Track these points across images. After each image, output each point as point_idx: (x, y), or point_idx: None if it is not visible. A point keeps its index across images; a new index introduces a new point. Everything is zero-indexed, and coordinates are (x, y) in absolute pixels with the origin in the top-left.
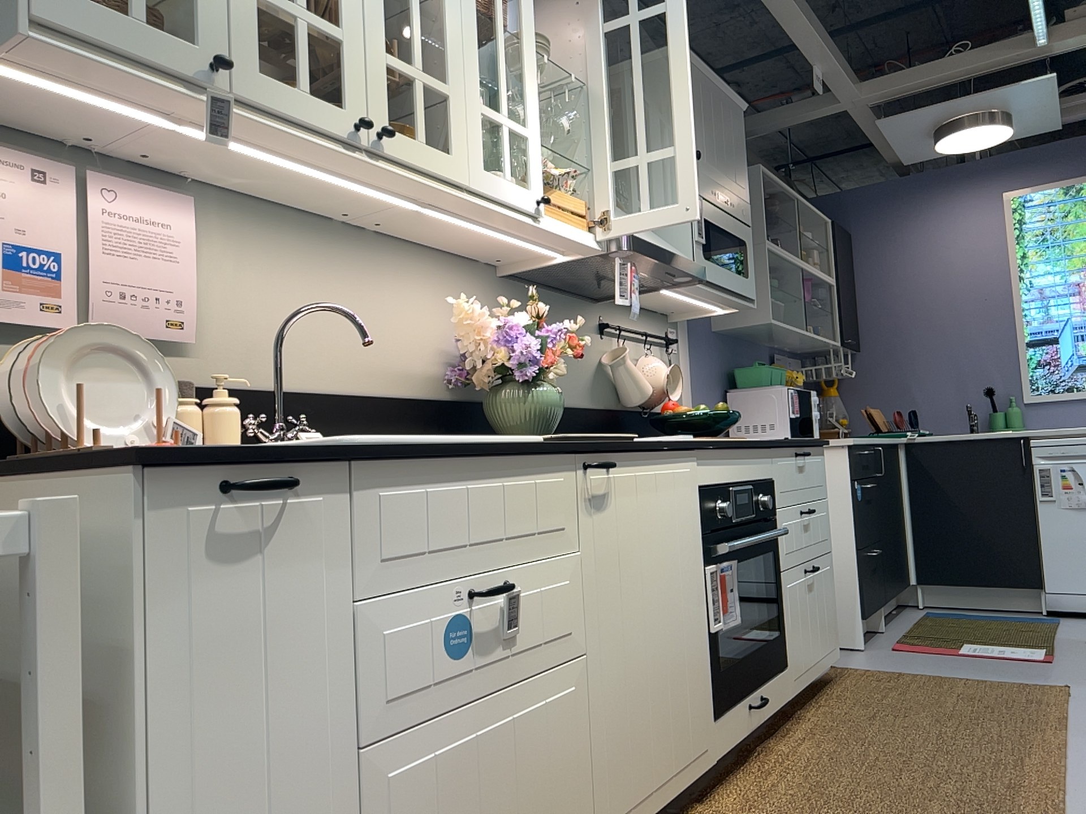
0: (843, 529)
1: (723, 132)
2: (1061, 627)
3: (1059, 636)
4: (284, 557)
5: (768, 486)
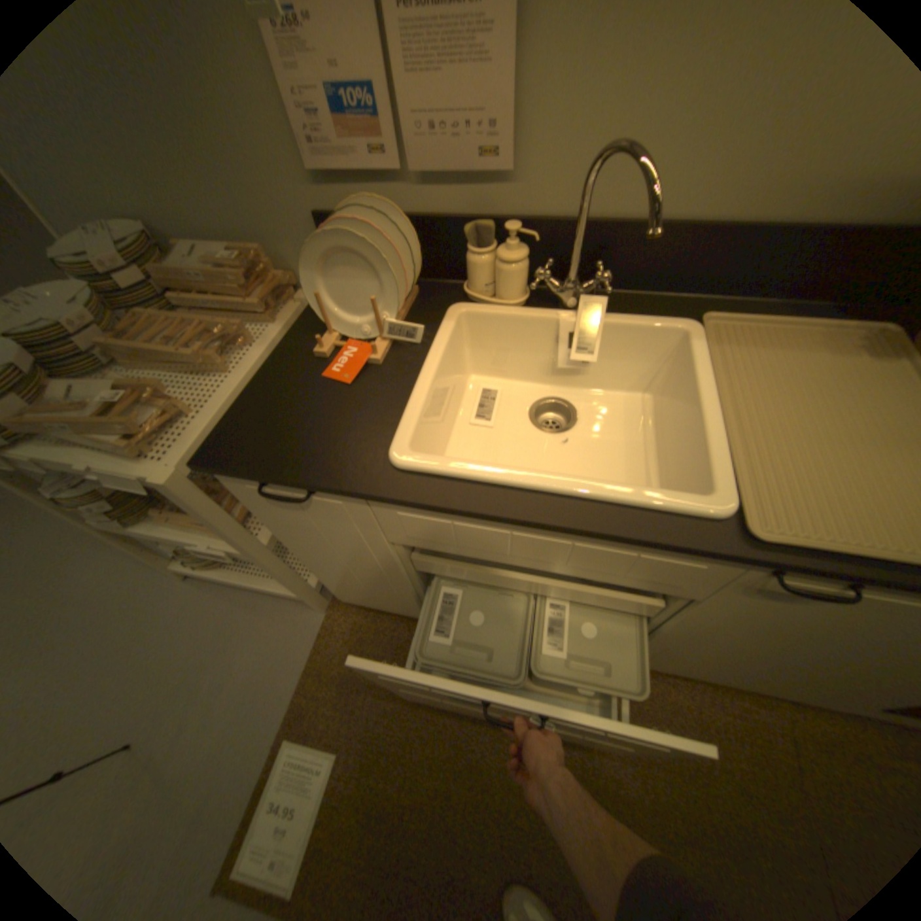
0: None
1: None
2: None
3: None
4: (328, 518)
5: None
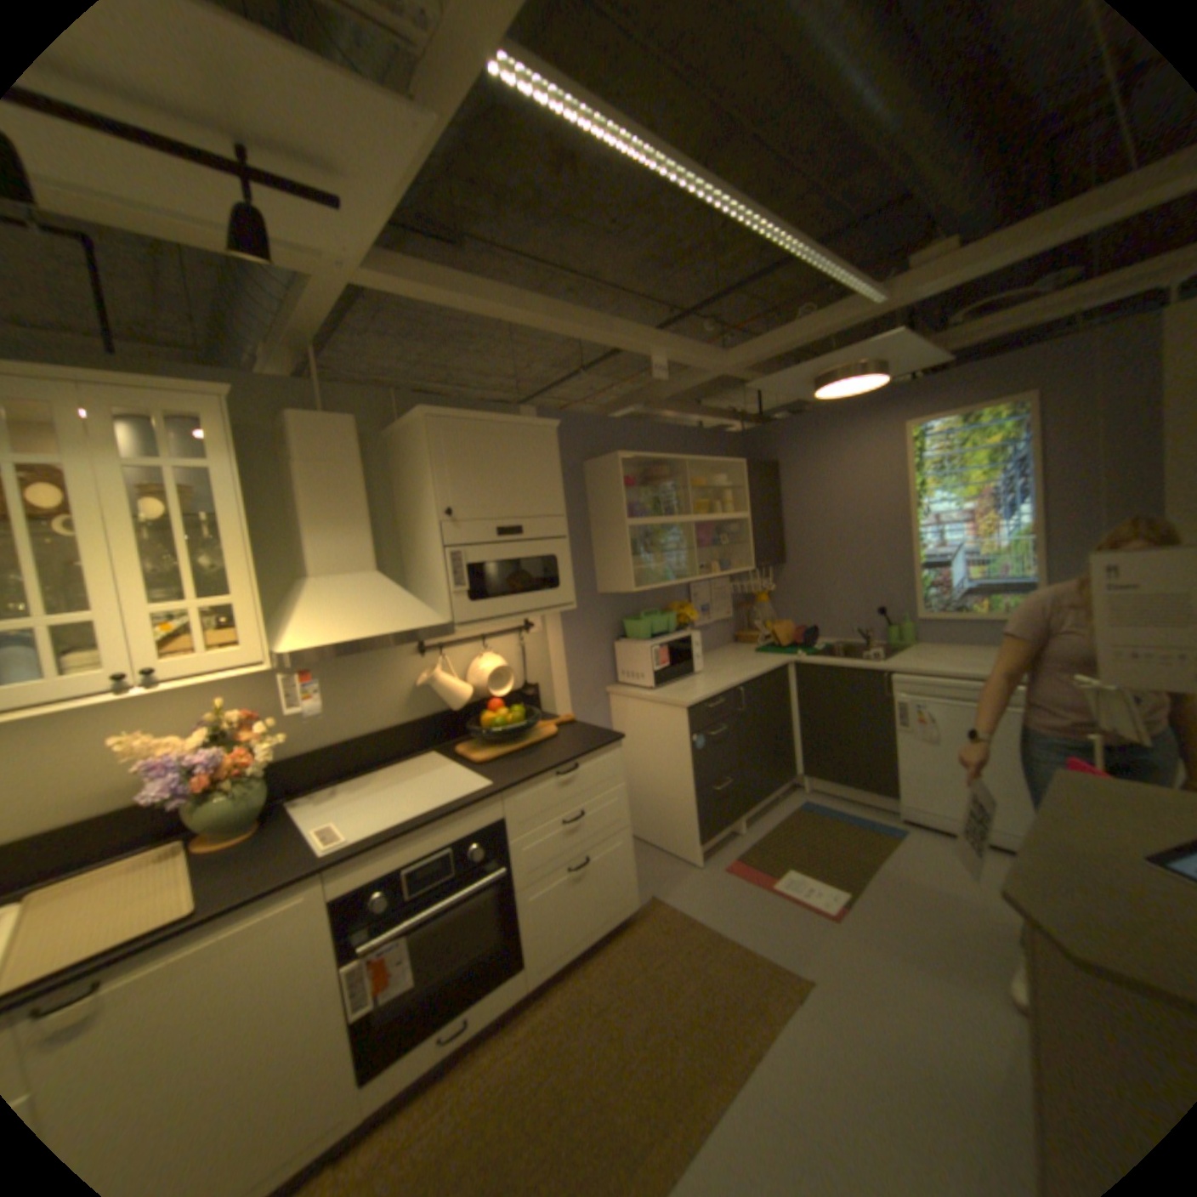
0: (685, 773)
1: (512, 464)
2: (898, 853)
3: (882, 873)
4: None
5: (490, 831)
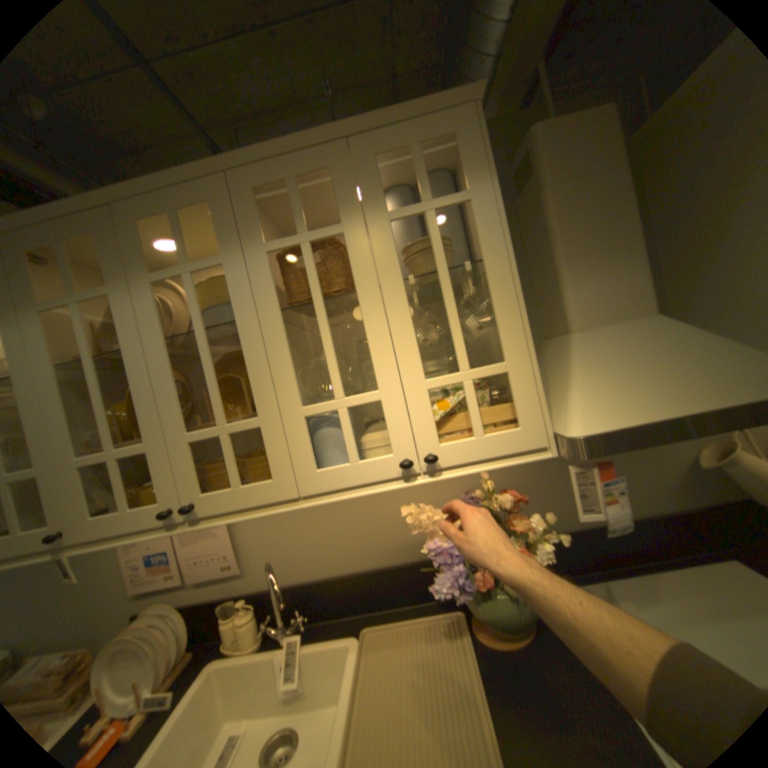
0: None
1: None
2: None
3: None
4: None
5: None
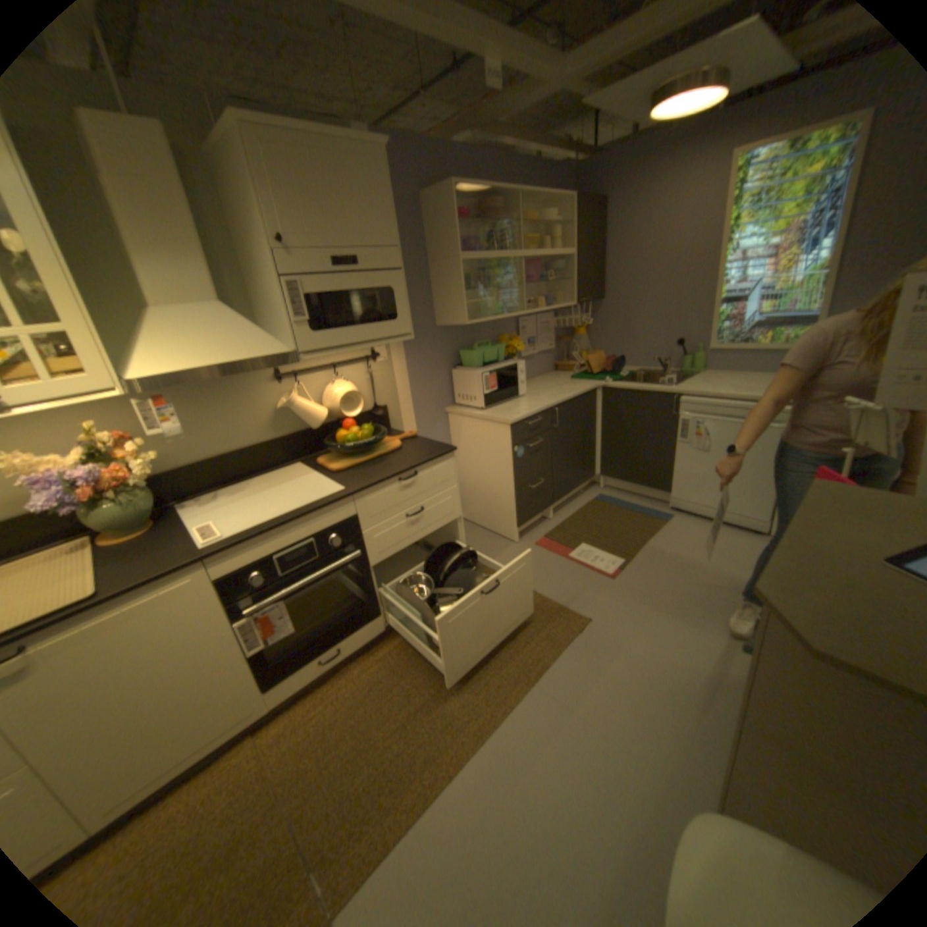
0: (507, 475)
1: (339, 186)
2: (664, 530)
3: (650, 544)
4: None
5: (345, 524)
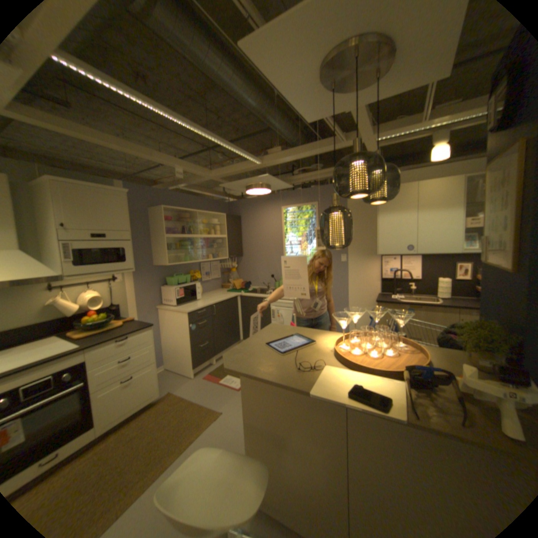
0: (186, 340)
1: (100, 206)
2: None
3: None
4: None
5: (75, 367)
